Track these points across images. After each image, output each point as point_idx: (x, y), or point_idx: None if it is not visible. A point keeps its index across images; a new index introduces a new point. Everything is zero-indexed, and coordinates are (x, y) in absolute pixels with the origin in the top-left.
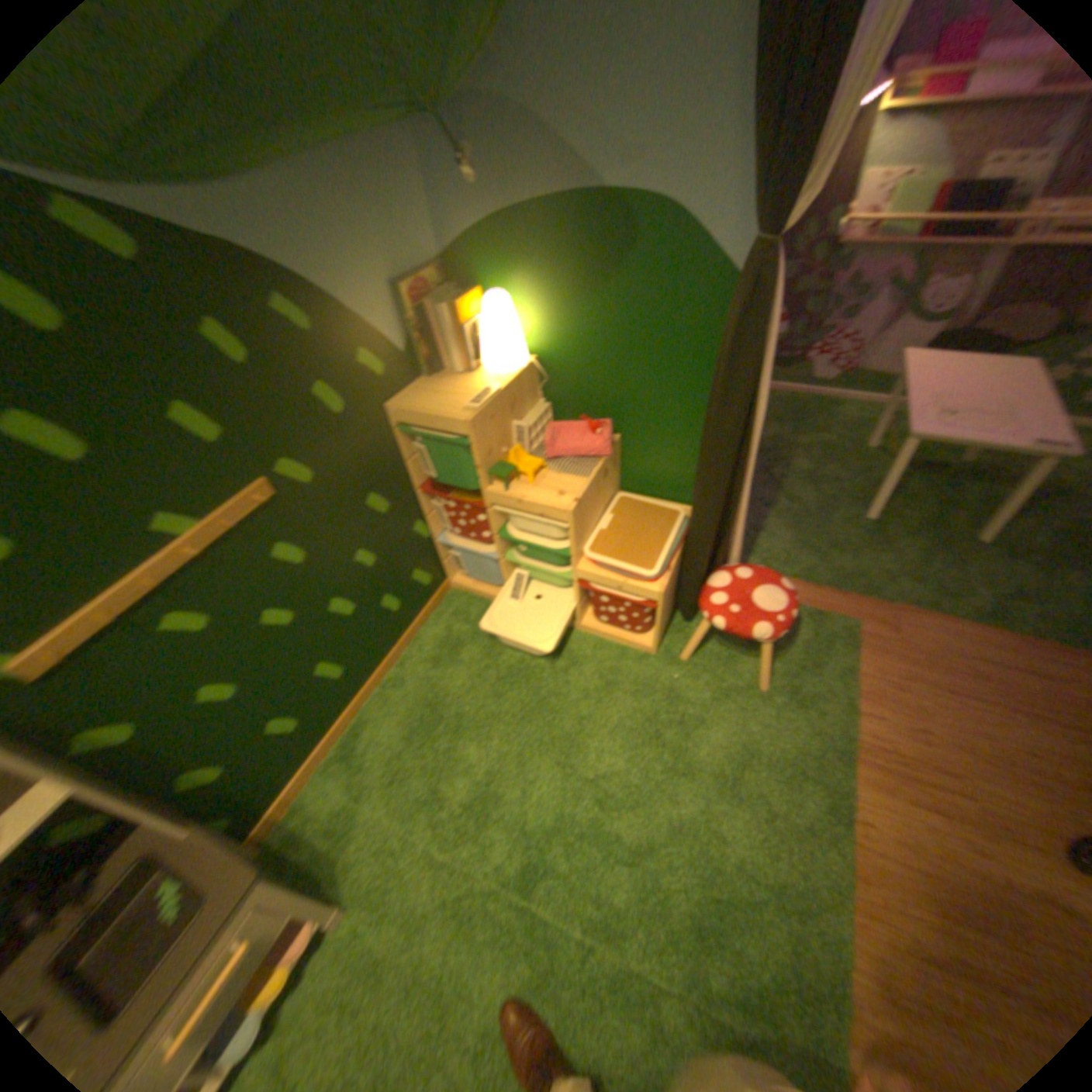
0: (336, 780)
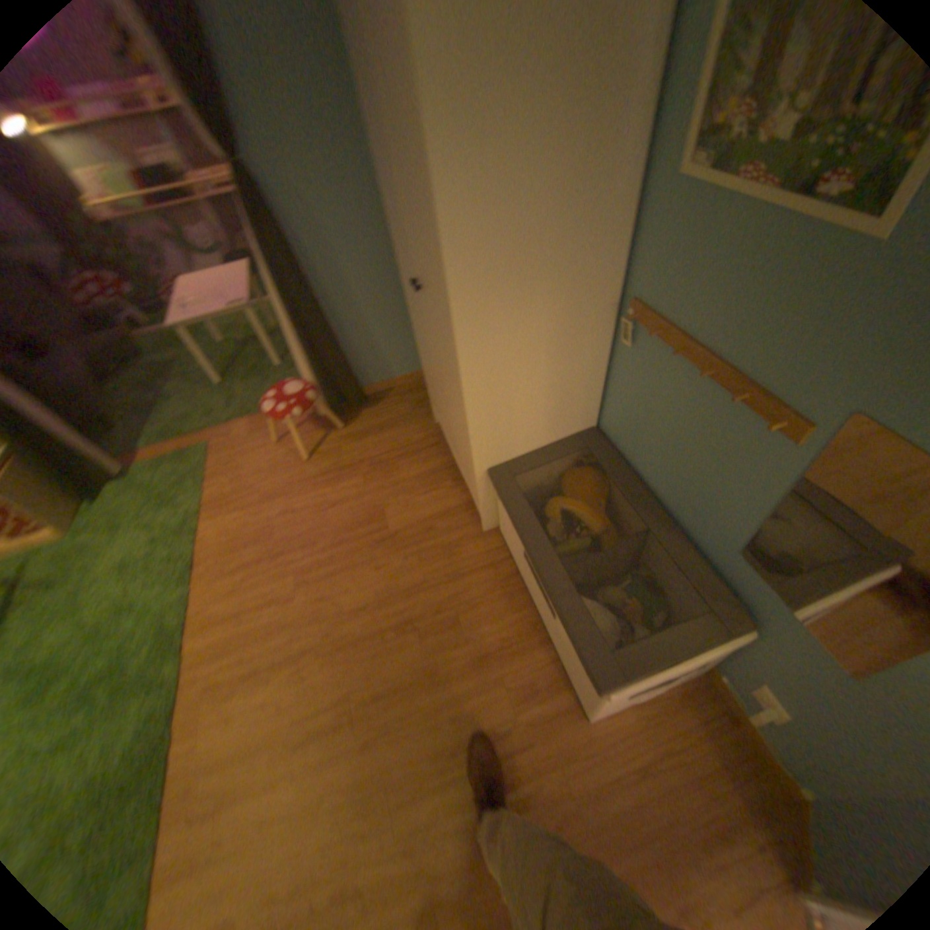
0: None
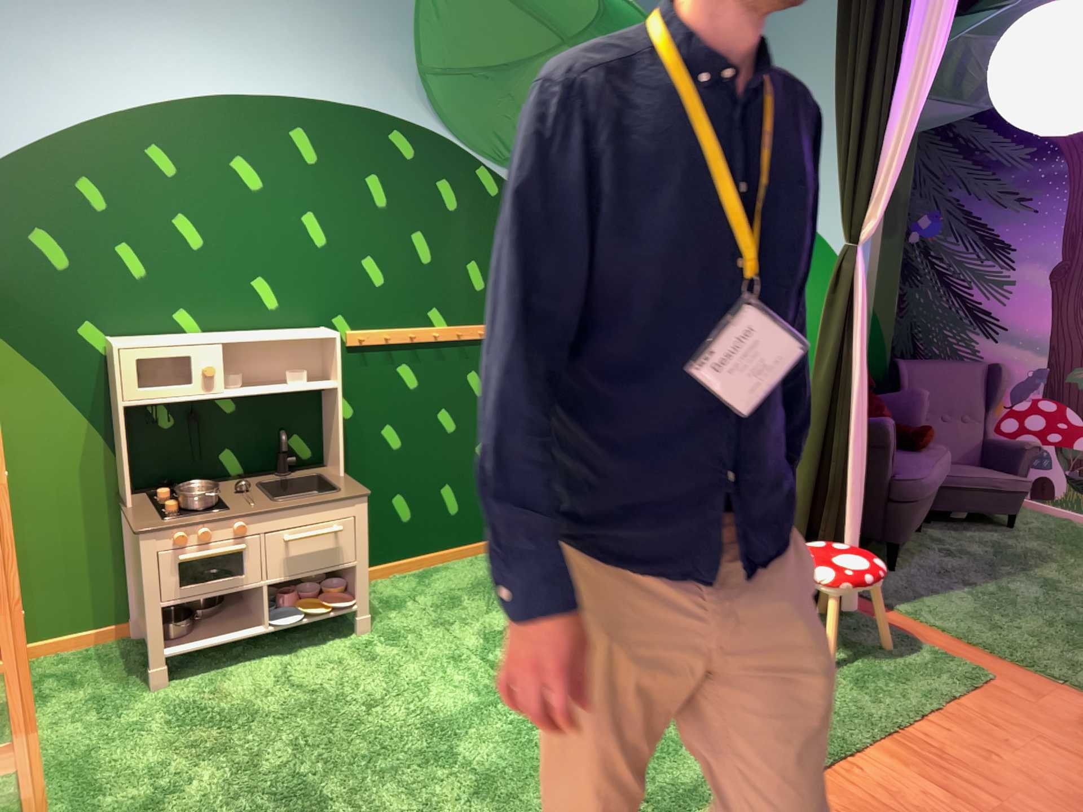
0: (405, 584)
